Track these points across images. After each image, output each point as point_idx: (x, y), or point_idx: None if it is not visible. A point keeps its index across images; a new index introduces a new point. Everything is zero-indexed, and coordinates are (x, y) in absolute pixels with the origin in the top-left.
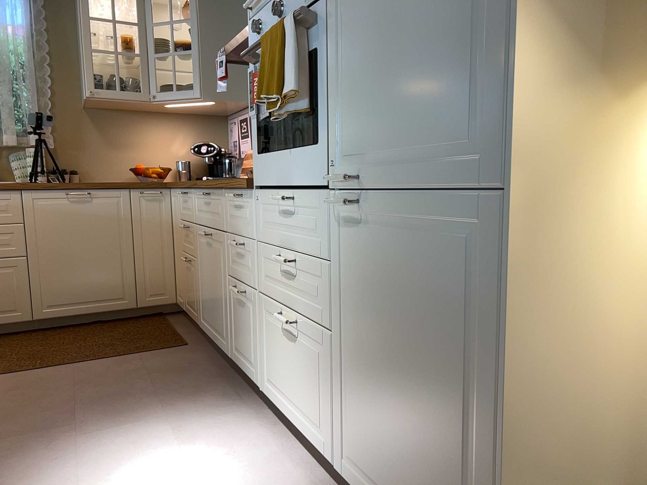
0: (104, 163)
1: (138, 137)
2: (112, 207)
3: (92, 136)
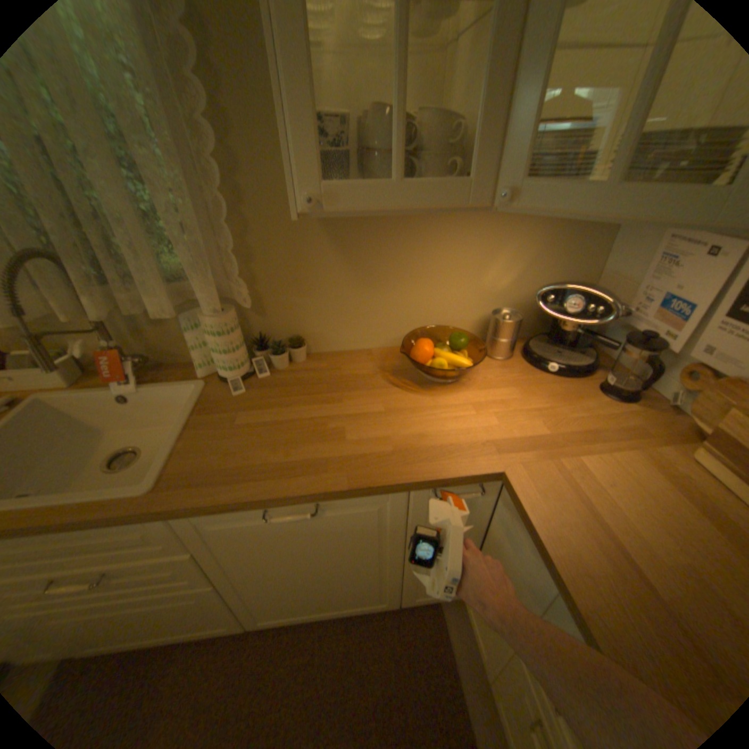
0: (350, 317)
1: (422, 259)
2: (369, 519)
3: (328, 263)
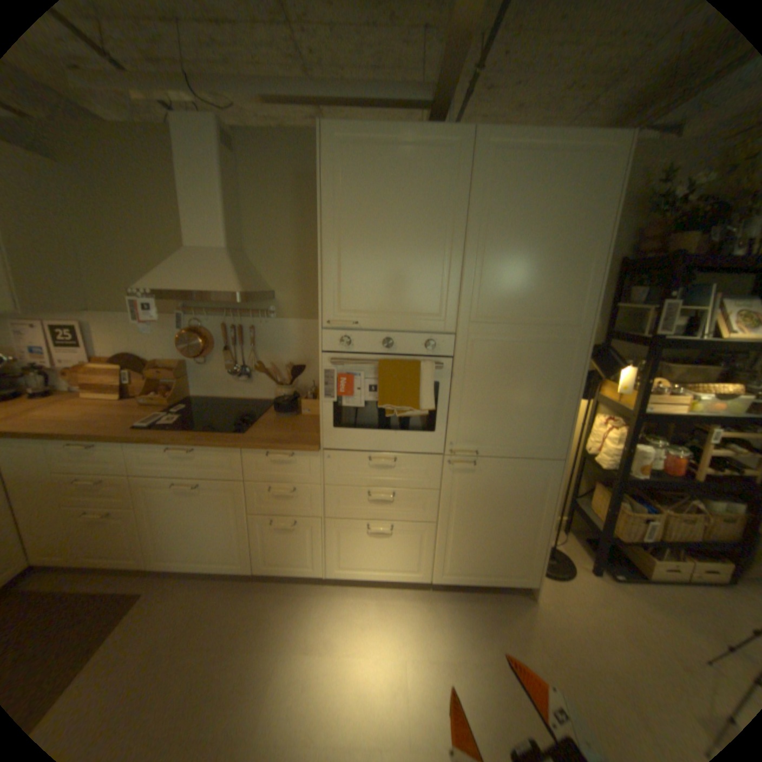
0: None
1: None
2: None
3: None
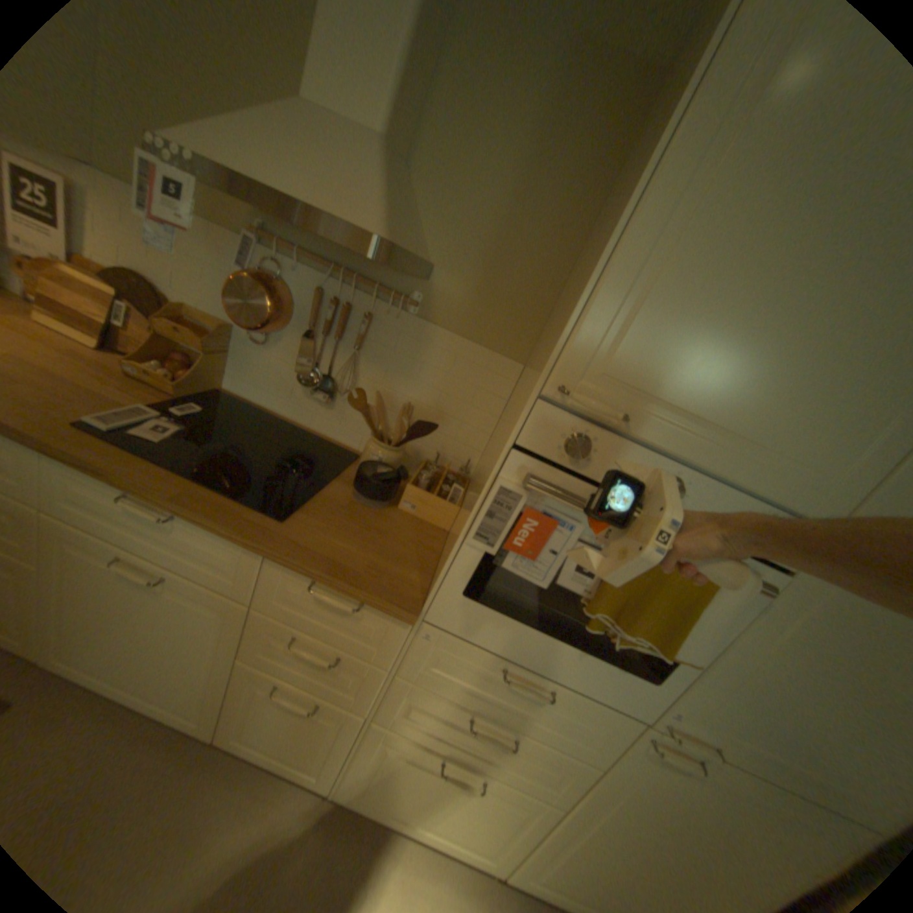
0: None
1: None
2: None
3: None
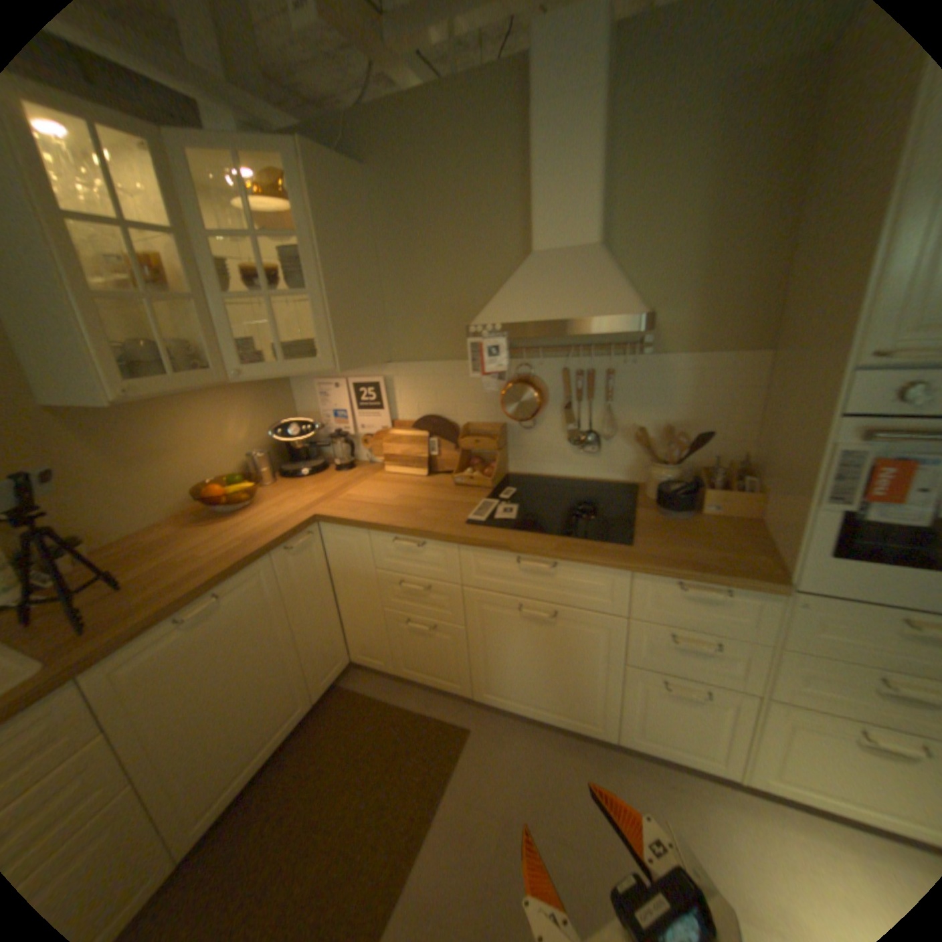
0: (123, 502)
1: (172, 435)
2: (254, 595)
3: (84, 459)
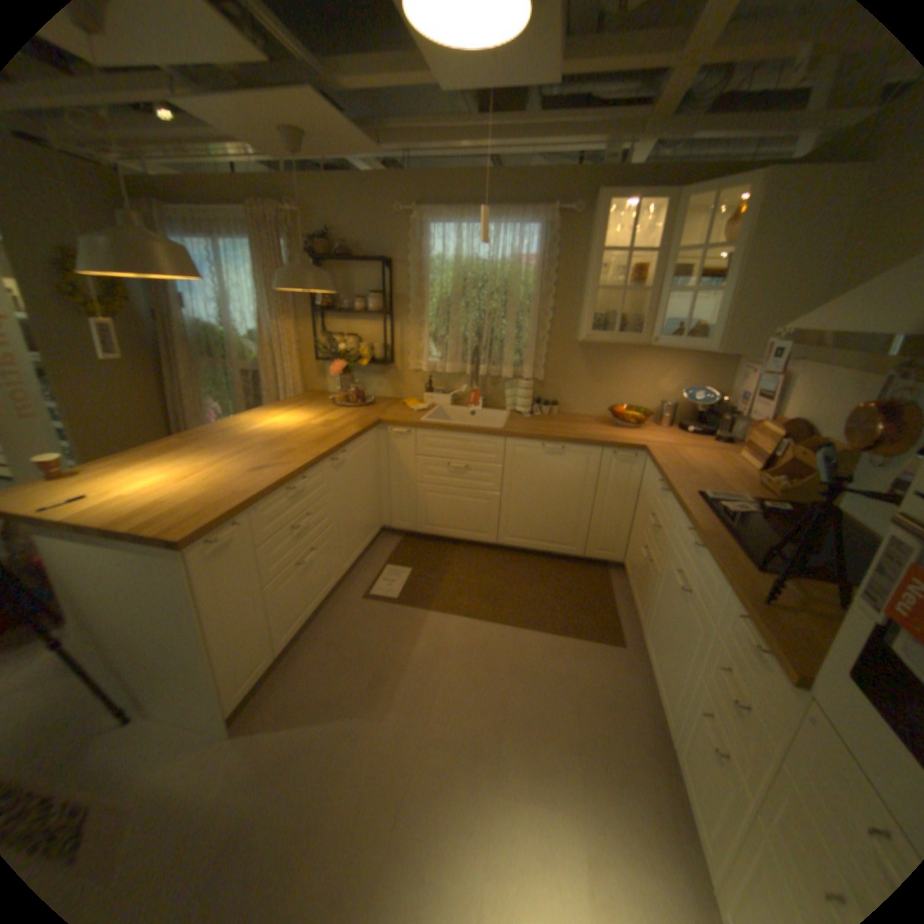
0: (584, 396)
1: (626, 371)
2: (582, 463)
3: (579, 368)
